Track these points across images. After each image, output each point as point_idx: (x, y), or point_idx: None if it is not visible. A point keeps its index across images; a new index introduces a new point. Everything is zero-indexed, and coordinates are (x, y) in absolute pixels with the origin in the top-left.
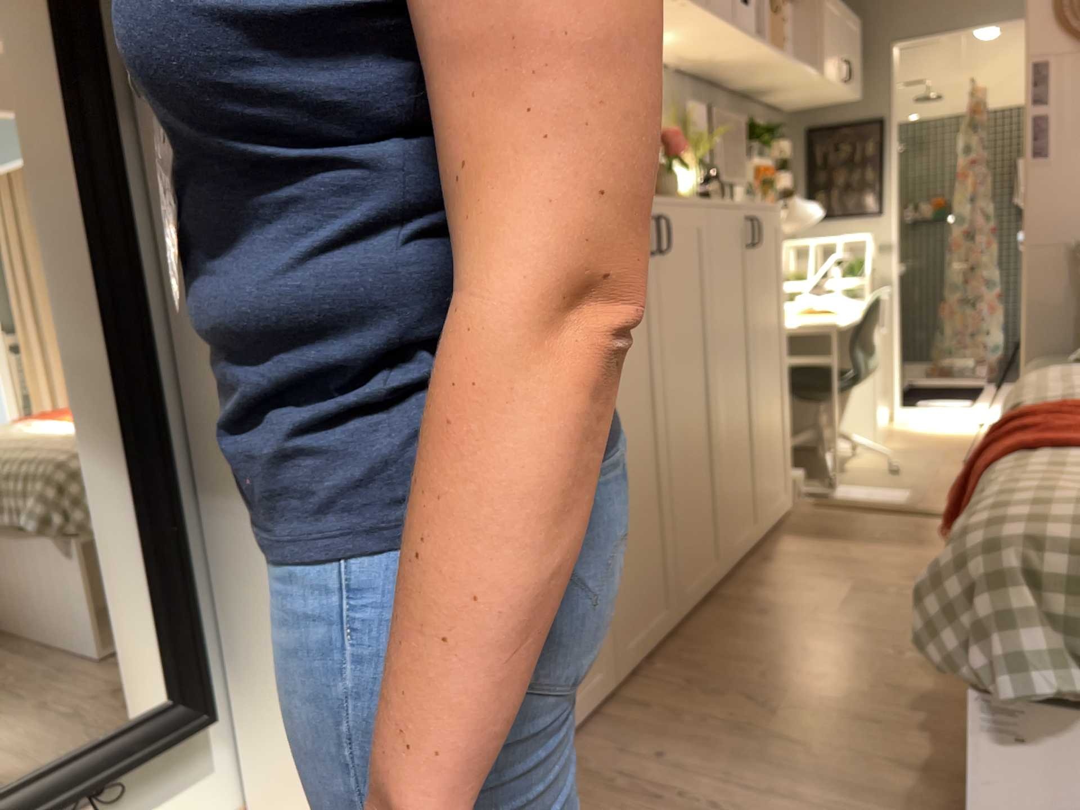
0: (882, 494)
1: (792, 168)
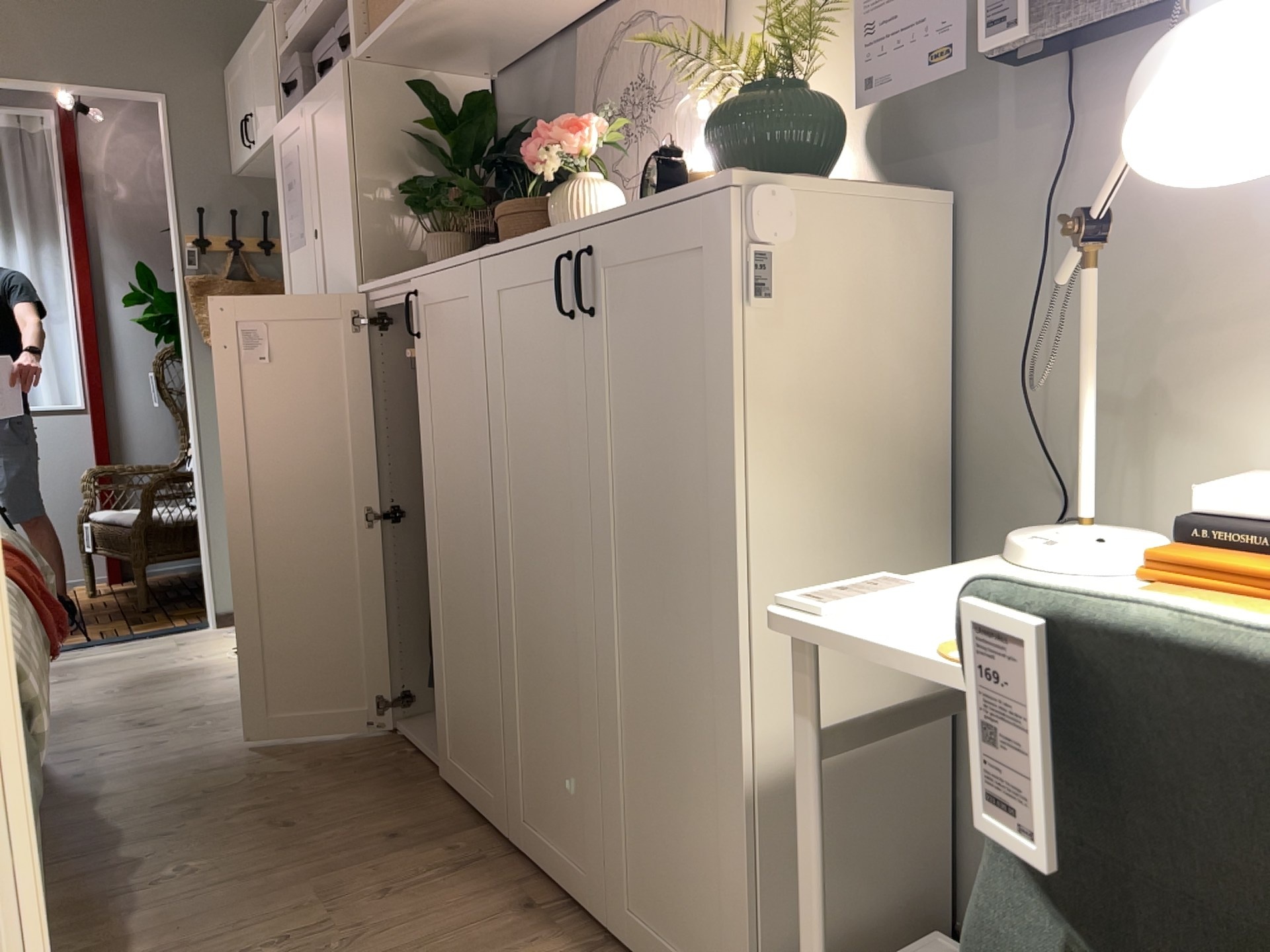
0: None
1: None
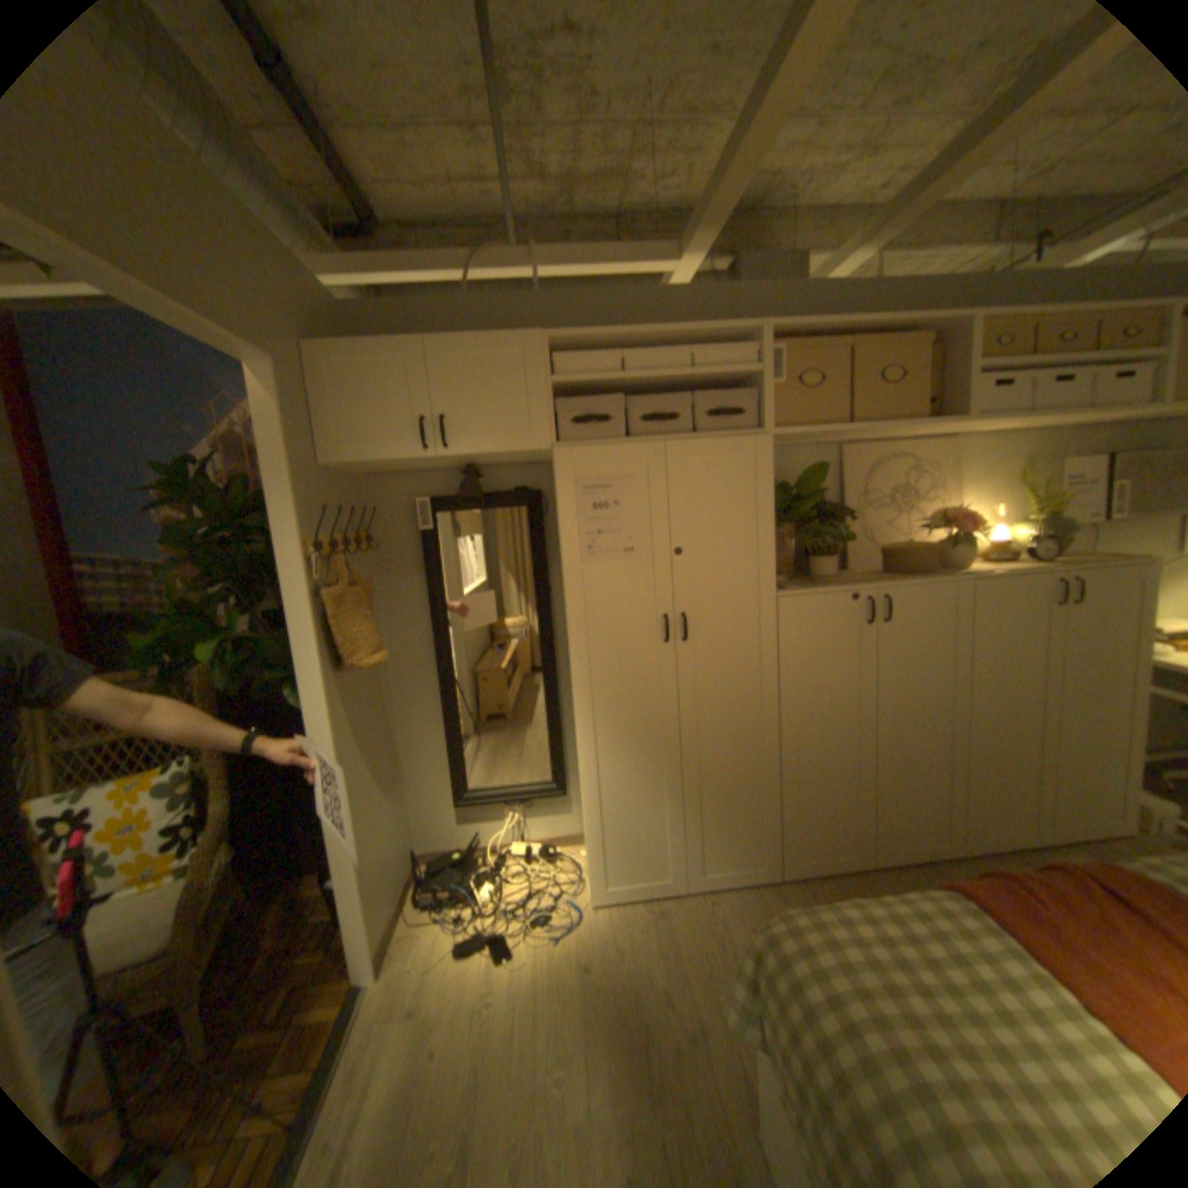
0: None
1: None
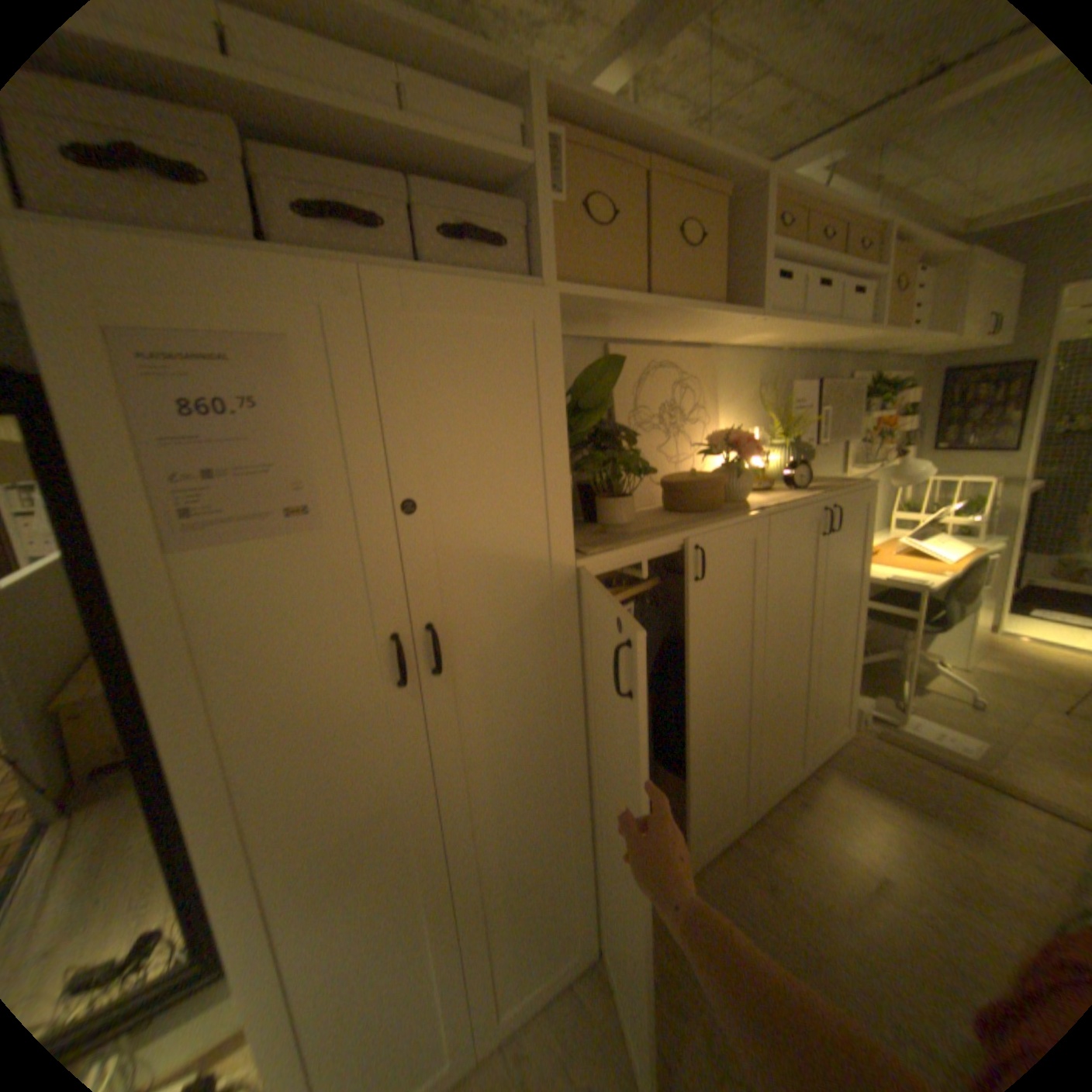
0: (952, 741)
1: (925, 405)
